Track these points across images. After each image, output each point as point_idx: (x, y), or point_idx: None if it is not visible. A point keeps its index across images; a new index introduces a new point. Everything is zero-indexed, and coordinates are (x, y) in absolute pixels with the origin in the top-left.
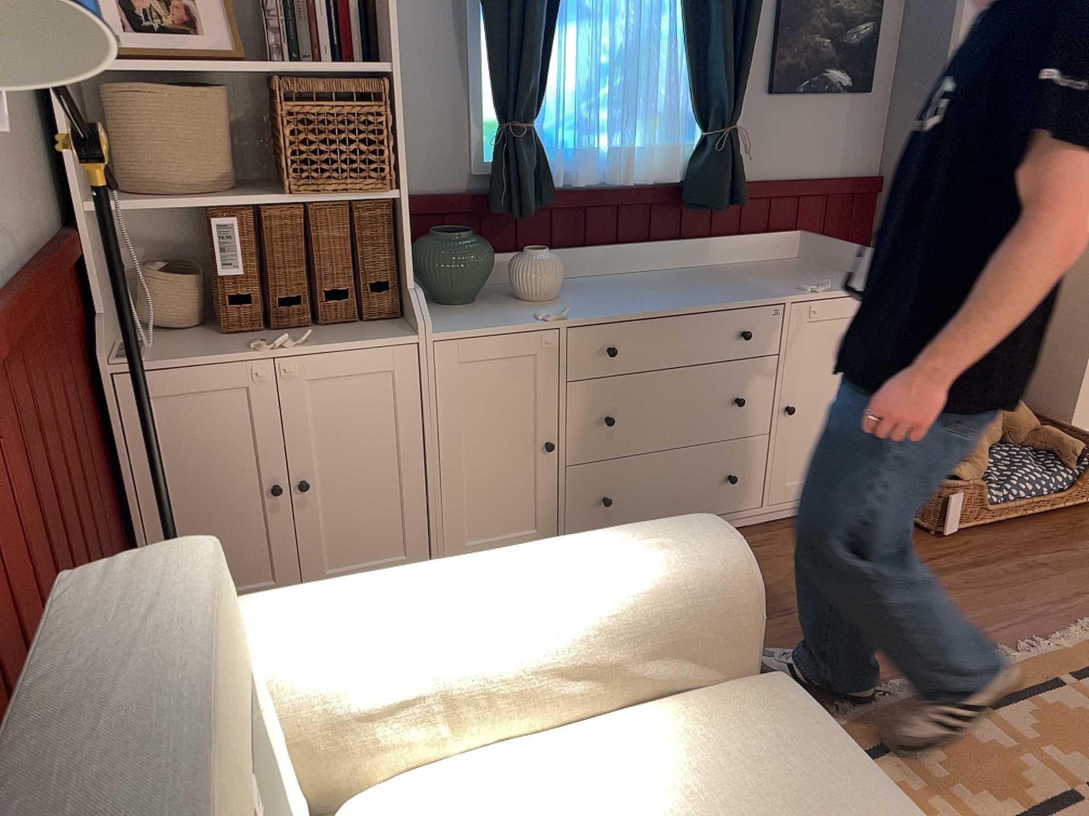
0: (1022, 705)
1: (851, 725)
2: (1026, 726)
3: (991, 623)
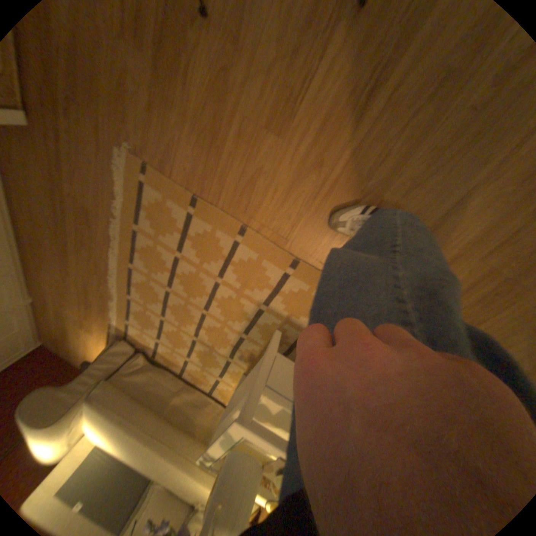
0: (132, 254)
1: (114, 294)
2: (139, 265)
3: (94, 197)
